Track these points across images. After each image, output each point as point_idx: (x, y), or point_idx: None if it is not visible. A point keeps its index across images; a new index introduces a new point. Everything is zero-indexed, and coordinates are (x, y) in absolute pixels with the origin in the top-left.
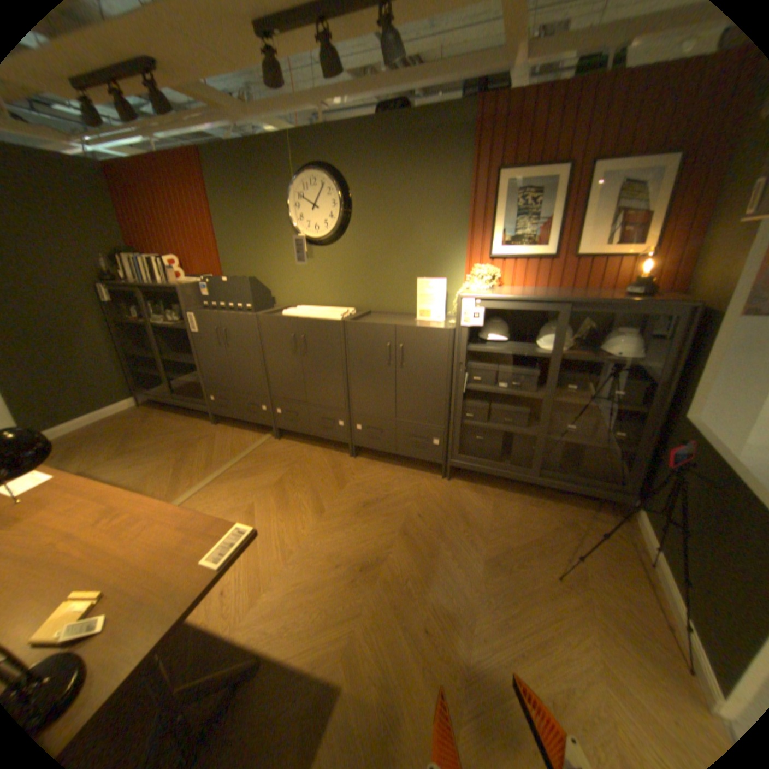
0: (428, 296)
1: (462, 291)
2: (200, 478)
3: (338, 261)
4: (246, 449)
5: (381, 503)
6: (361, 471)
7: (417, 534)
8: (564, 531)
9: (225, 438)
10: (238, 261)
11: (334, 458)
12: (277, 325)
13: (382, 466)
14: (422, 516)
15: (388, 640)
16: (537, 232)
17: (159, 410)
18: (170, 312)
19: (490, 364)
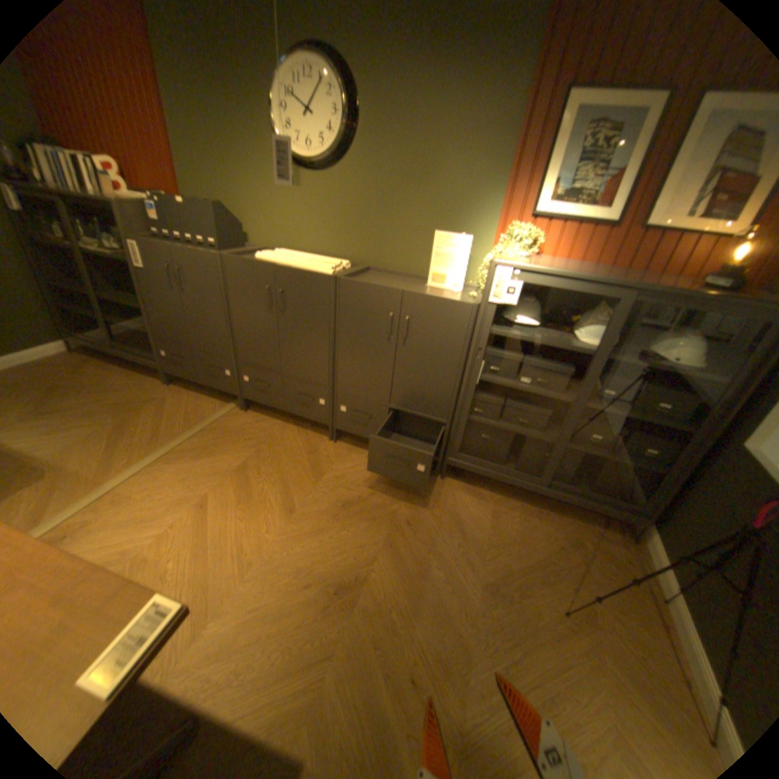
0: (444, 256)
1: (494, 256)
2: (142, 455)
3: (333, 195)
4: (204, 420)
5: (364, 502)
6: (341, 459)
7: (404, 547)
8: (570, 551)
9: (179, 404)
10: (199, 178)
11: (310, 441)
12: (248, 271)
13: (366, 454)
14: (410, 523)
15: (365, 692)
16: (601, 186)
17: (98, 360)
18: (107, 236)
19: (513, 353)
